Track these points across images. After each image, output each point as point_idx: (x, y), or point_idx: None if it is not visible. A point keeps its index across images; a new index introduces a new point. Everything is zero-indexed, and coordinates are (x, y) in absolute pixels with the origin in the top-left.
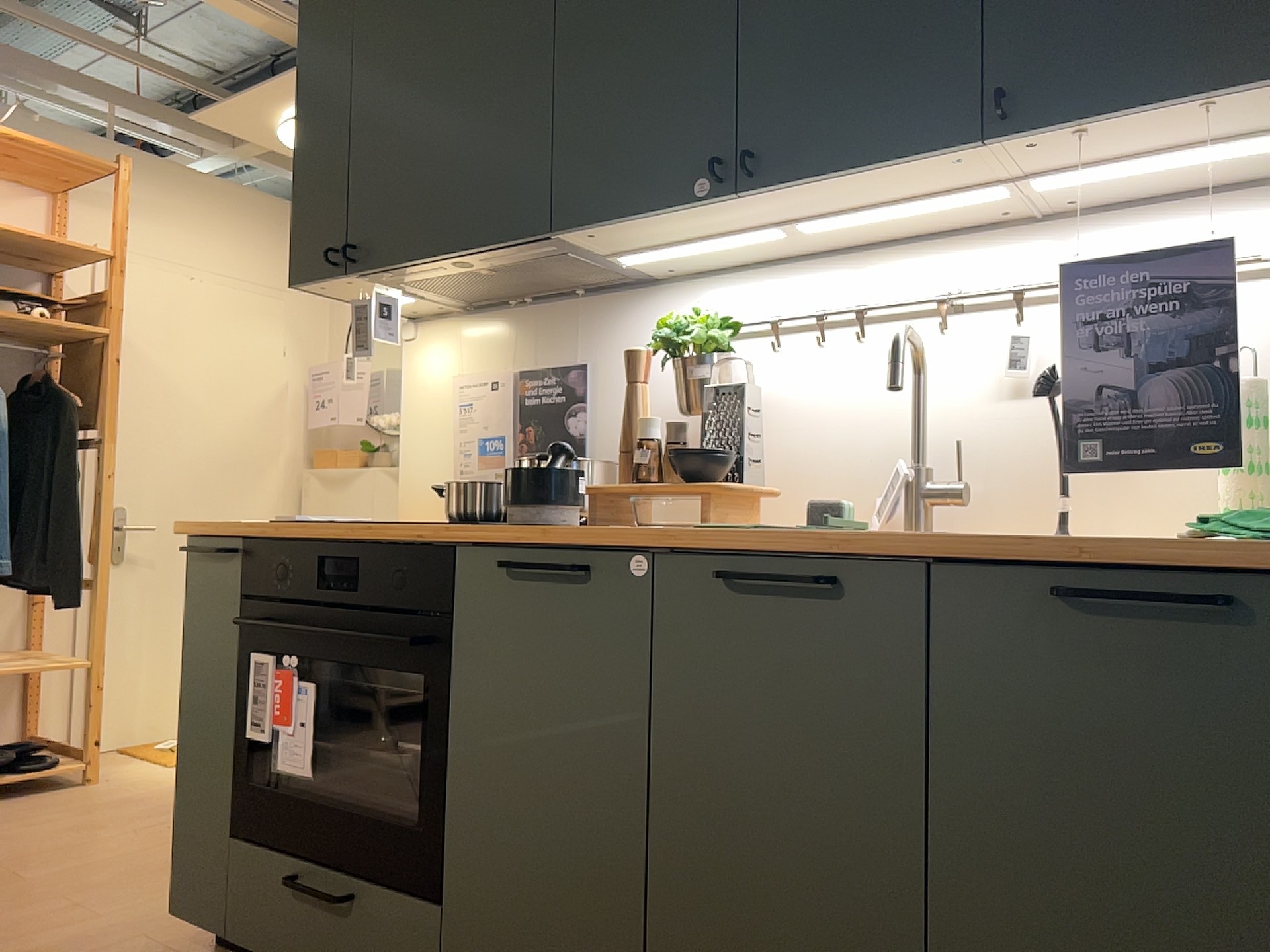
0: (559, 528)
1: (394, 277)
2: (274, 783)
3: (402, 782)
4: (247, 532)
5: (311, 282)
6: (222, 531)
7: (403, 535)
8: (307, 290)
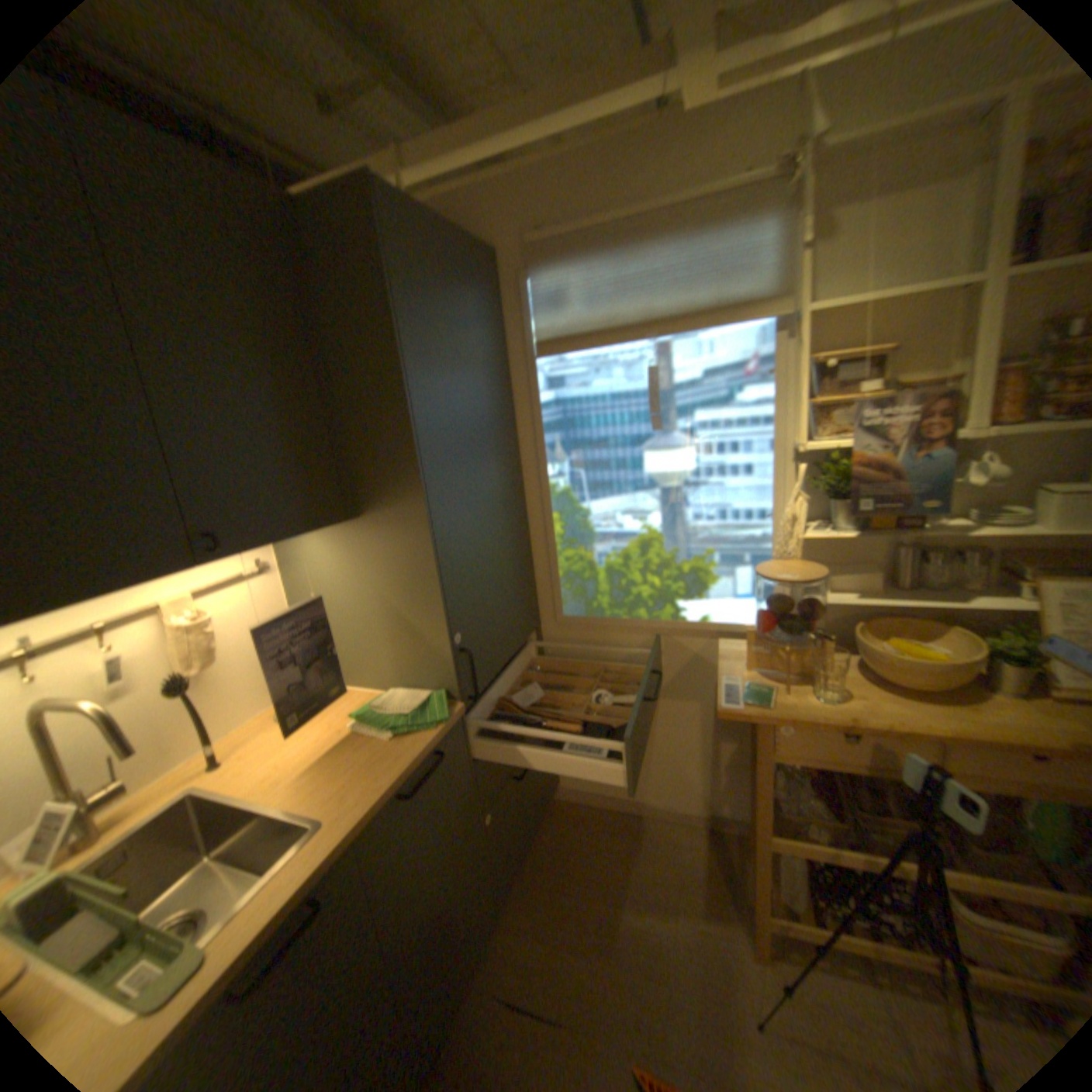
0: None
1: None
2: None
3: None
4: None
5: None
6: None
7: None
8: None
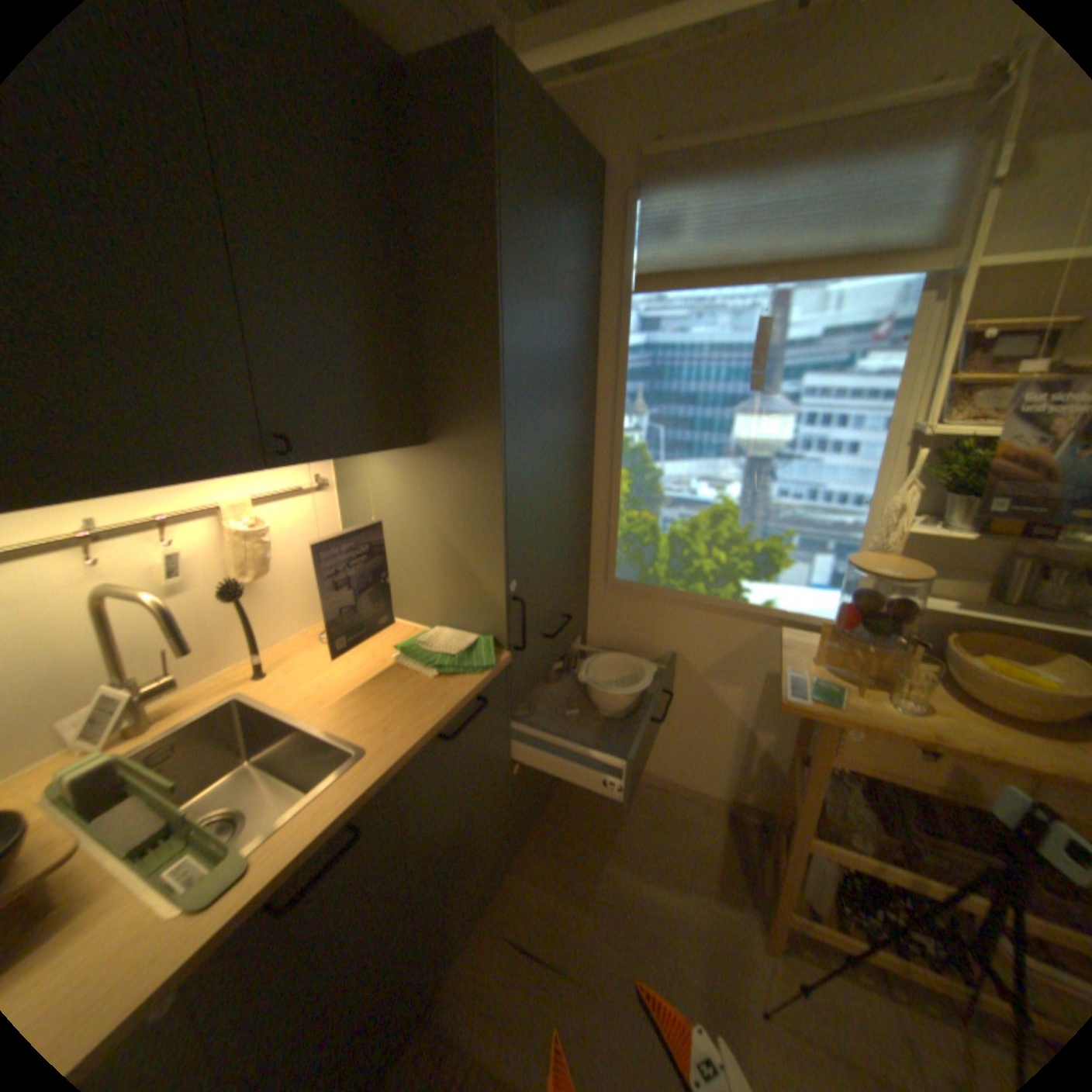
0: None
1: None
2: None
3: None
4: None
5: None
6: None
7: None
8: None
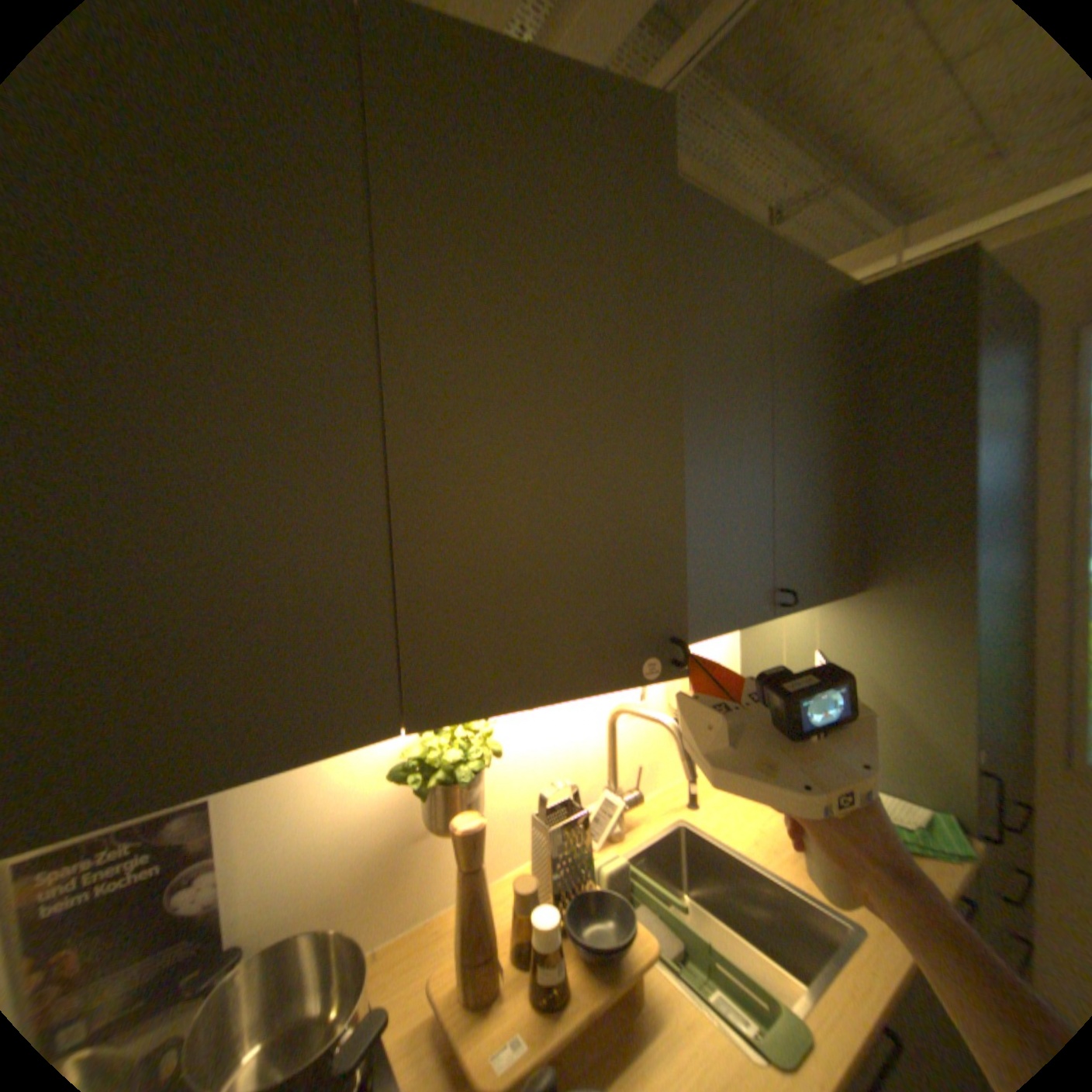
0: None
1: None
2: None
3: None
4: None
5: None
6: None
7: None
8: None
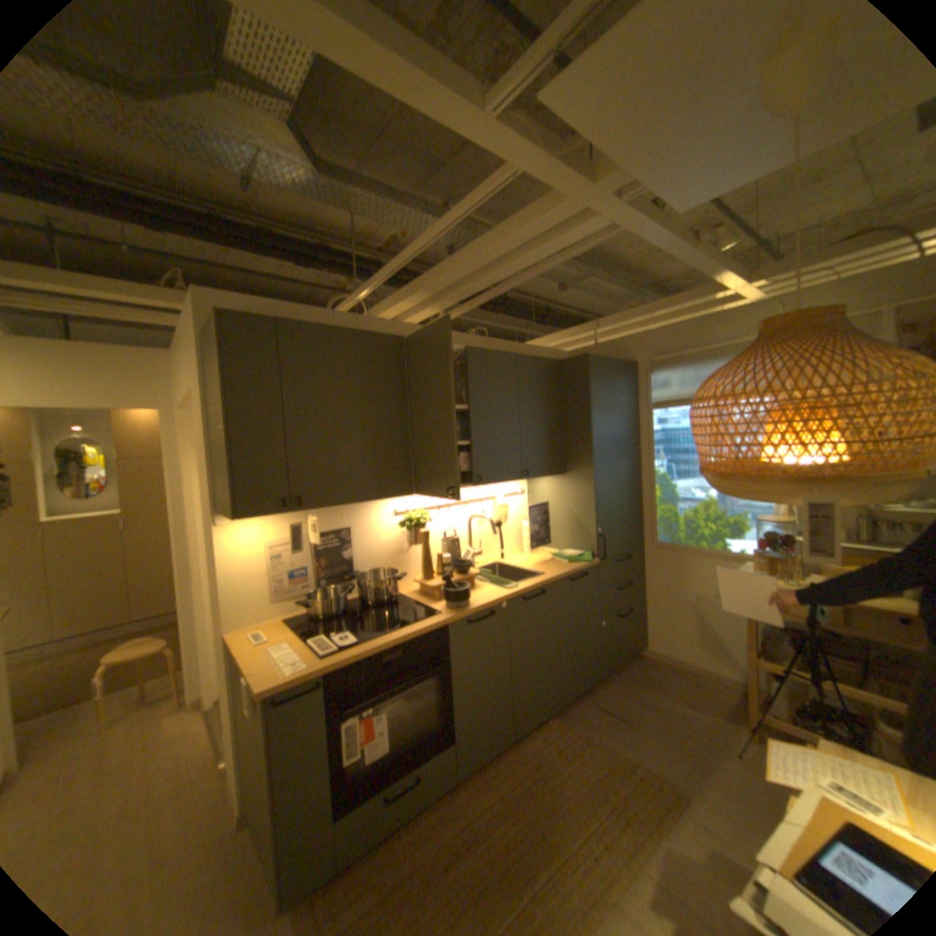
0: (469, 603)
1: (309, 509)
2: (344, 779)
3: (414, 723)
4: (321, 670)
5: (251, 516)
6: (307, 678)
7: (422, 629)
8: (237, 519)
